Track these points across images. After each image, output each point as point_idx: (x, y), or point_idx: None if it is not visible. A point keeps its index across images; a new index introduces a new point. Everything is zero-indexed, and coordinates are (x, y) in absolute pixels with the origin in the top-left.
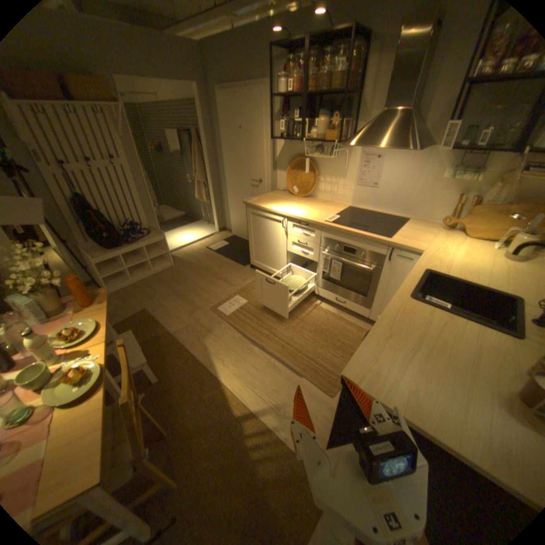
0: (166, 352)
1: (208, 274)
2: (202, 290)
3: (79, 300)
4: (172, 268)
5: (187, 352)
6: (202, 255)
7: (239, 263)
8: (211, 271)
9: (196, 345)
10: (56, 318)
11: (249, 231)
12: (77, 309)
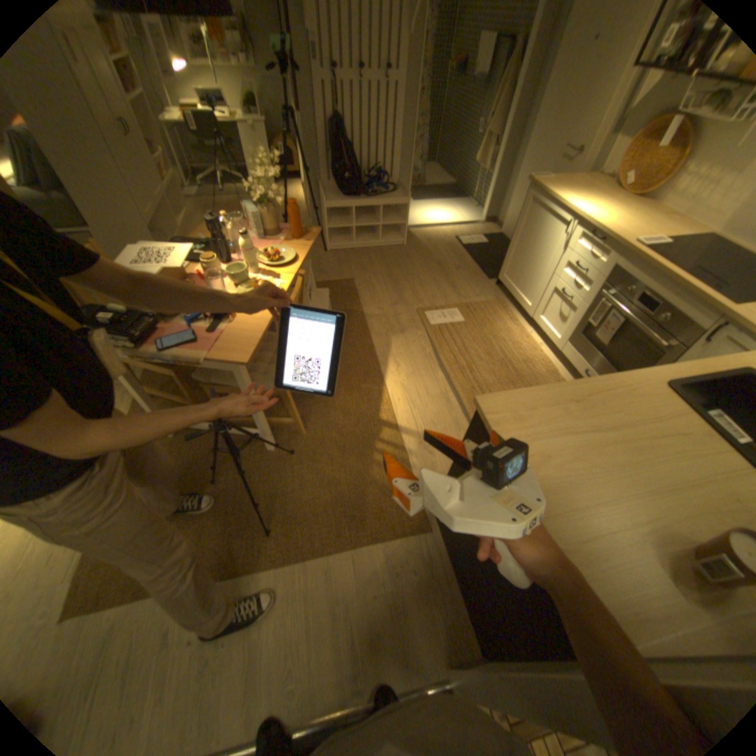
0: (350, 330)
1: (437, 271)
2: (420, 286)
3: (292, 232)
4: (401, 247)
5: (368, 340)
6: (443, 245)
7: (483, 273)
8: (442, 269)
9: (380, 339)
10: (269, 240)
11: (517, 228)
12: (287, 239)
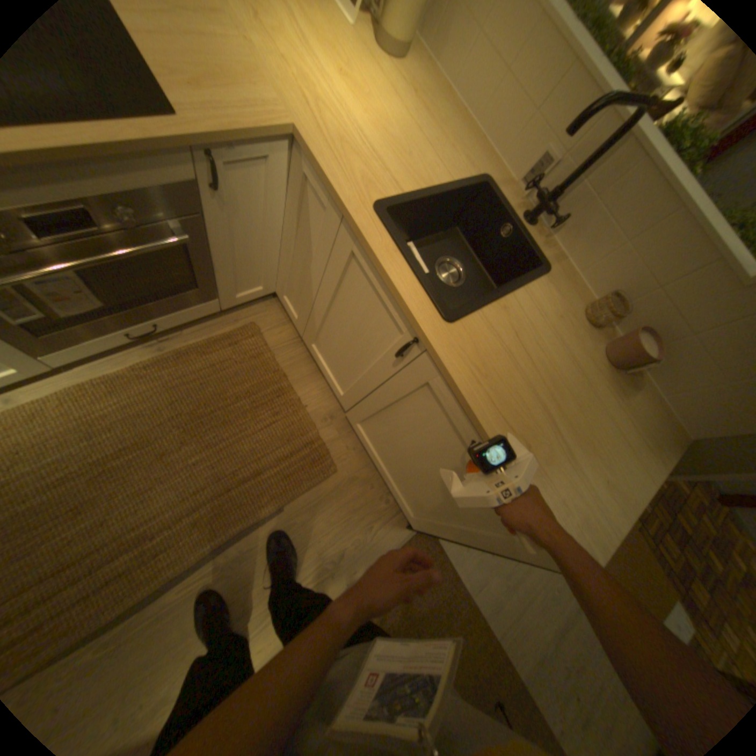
0: None
1: None
2: None
3: None
4: None
5: None
6: None
7: None
8: None
9: None
10: None
11: None
12: None
